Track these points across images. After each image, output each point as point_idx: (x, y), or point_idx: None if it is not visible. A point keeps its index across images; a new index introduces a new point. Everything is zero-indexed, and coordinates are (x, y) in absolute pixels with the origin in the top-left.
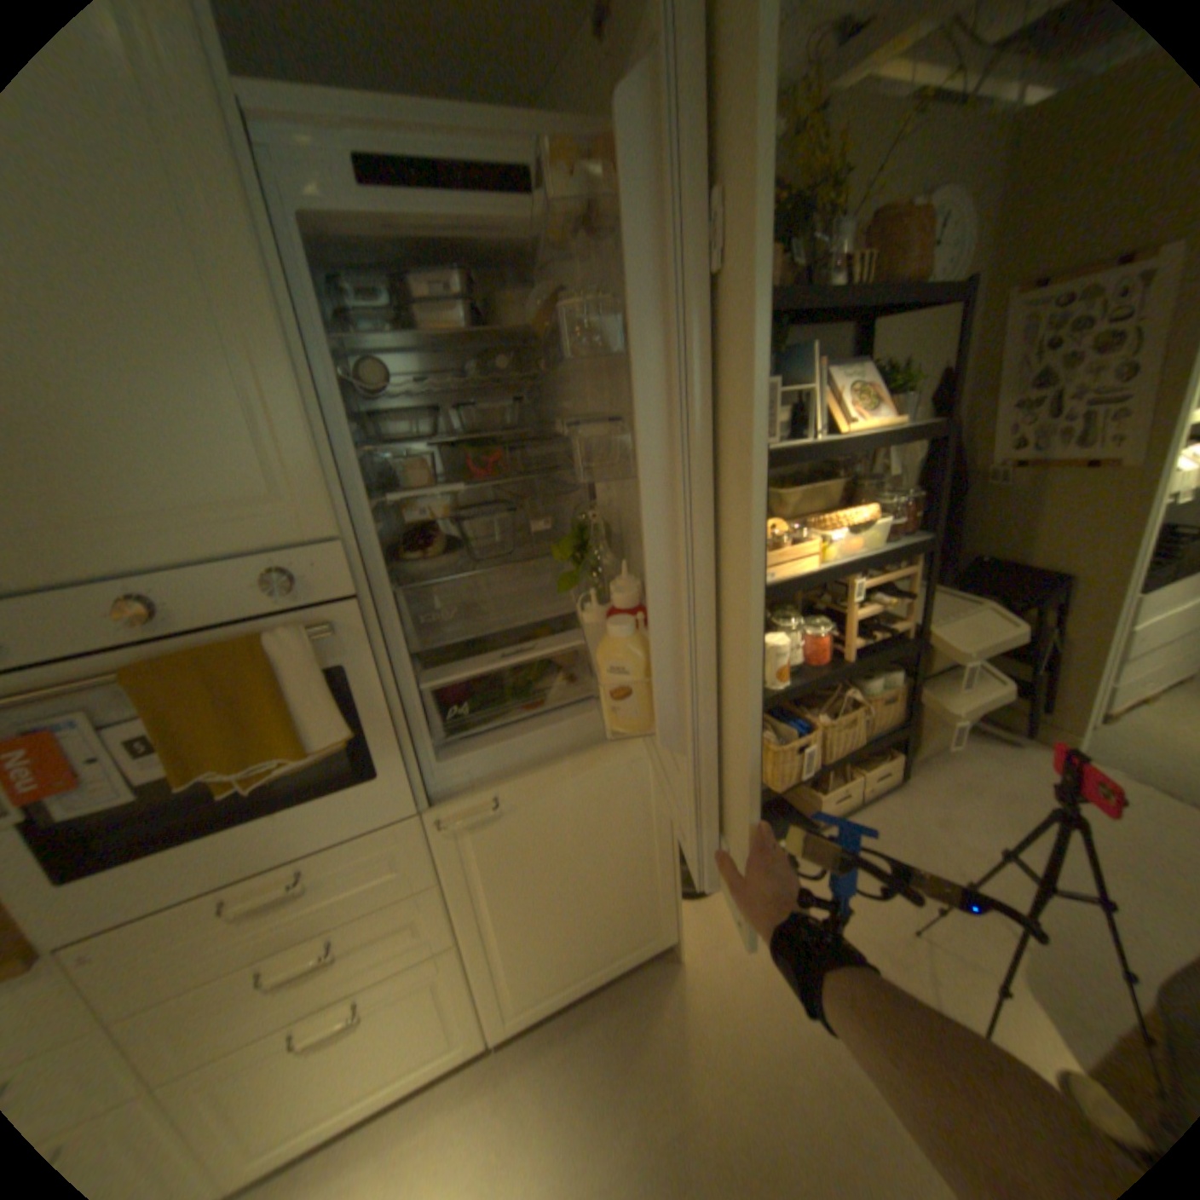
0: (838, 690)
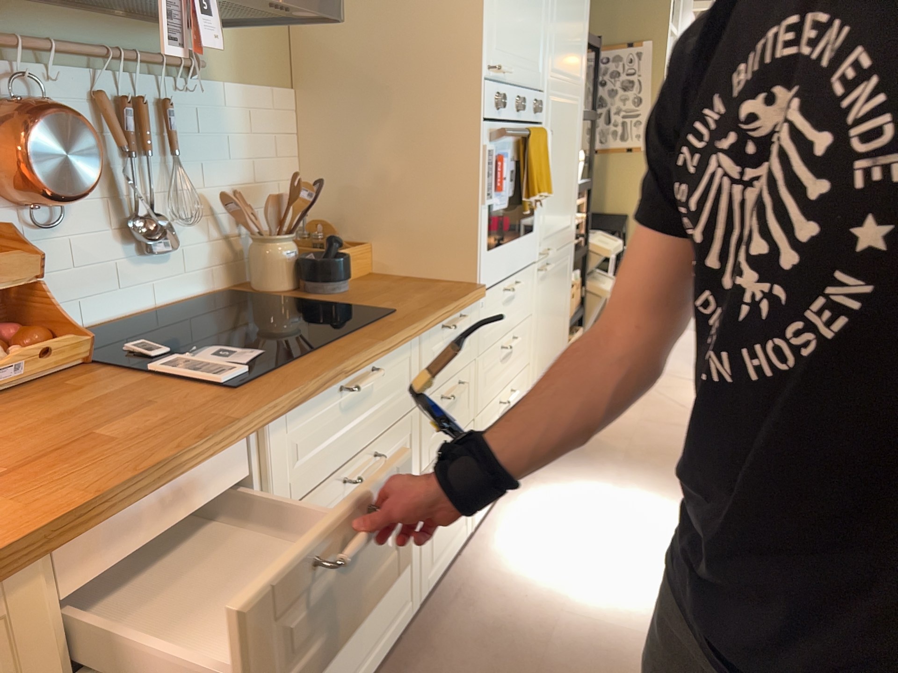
0: None
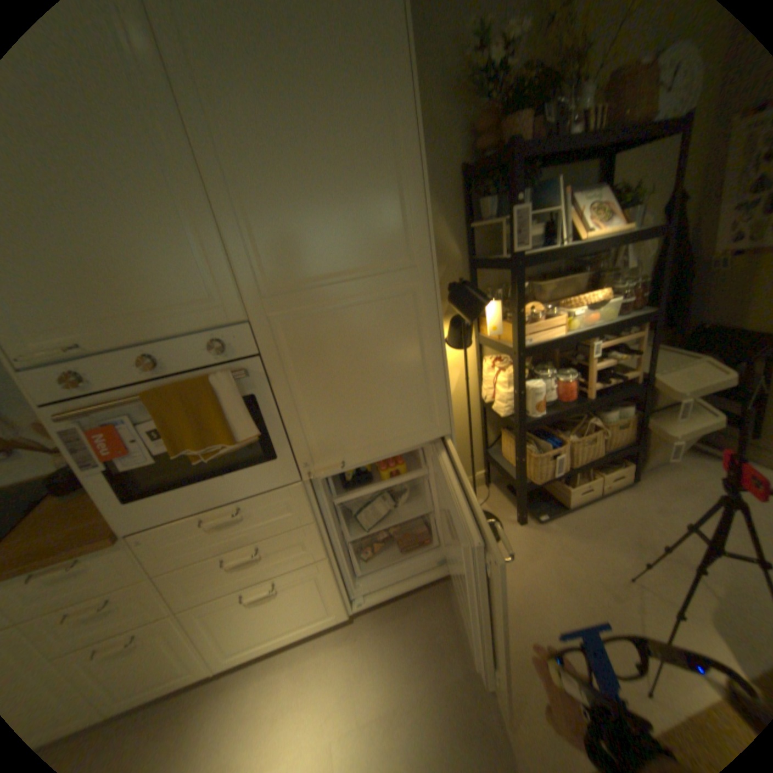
0: (584, 419)
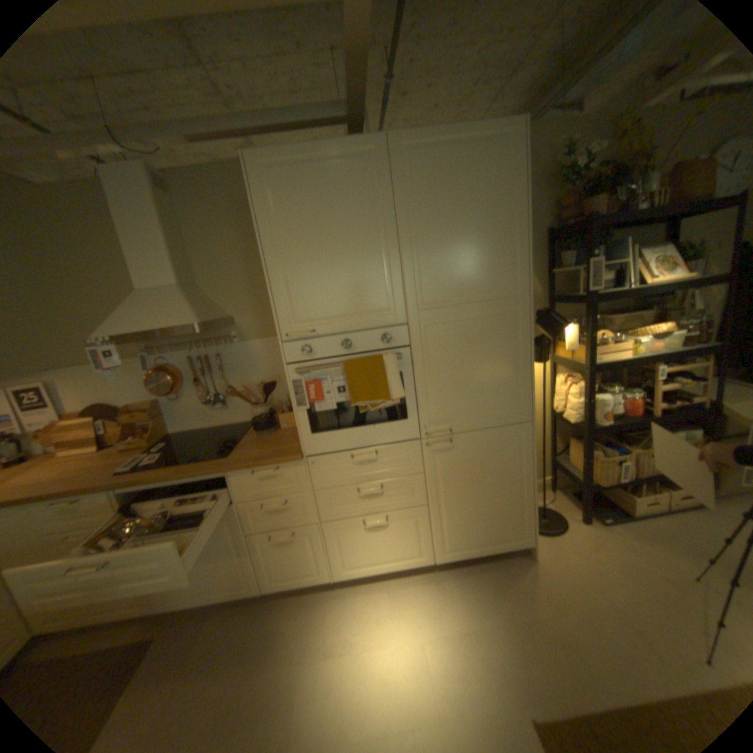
0: (651, 437)
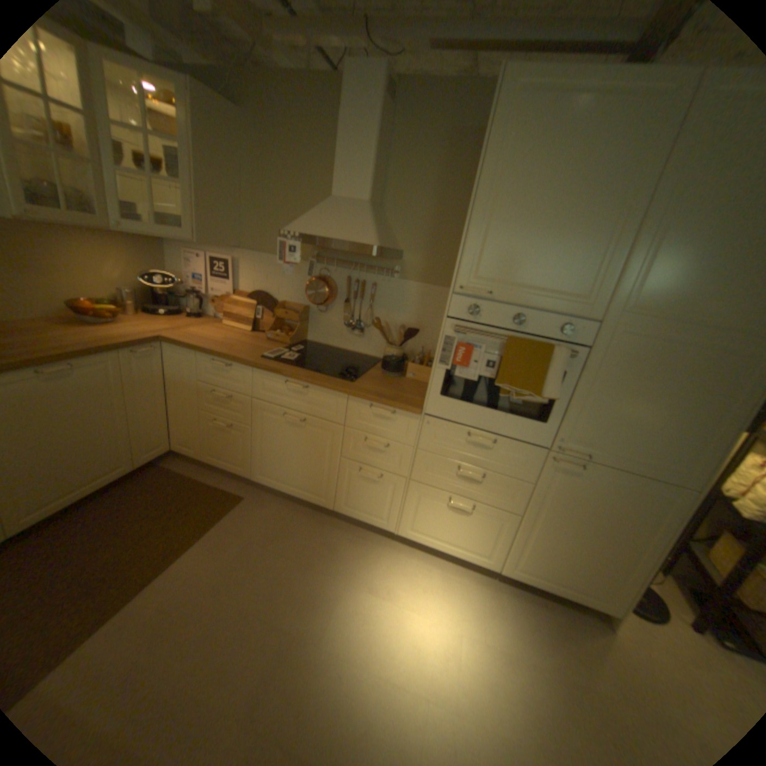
0: None
